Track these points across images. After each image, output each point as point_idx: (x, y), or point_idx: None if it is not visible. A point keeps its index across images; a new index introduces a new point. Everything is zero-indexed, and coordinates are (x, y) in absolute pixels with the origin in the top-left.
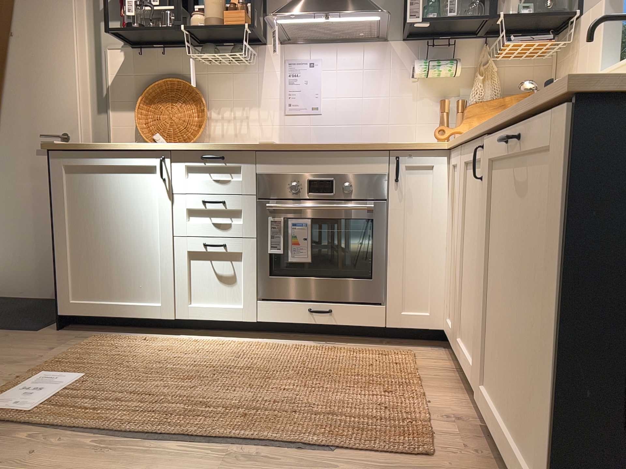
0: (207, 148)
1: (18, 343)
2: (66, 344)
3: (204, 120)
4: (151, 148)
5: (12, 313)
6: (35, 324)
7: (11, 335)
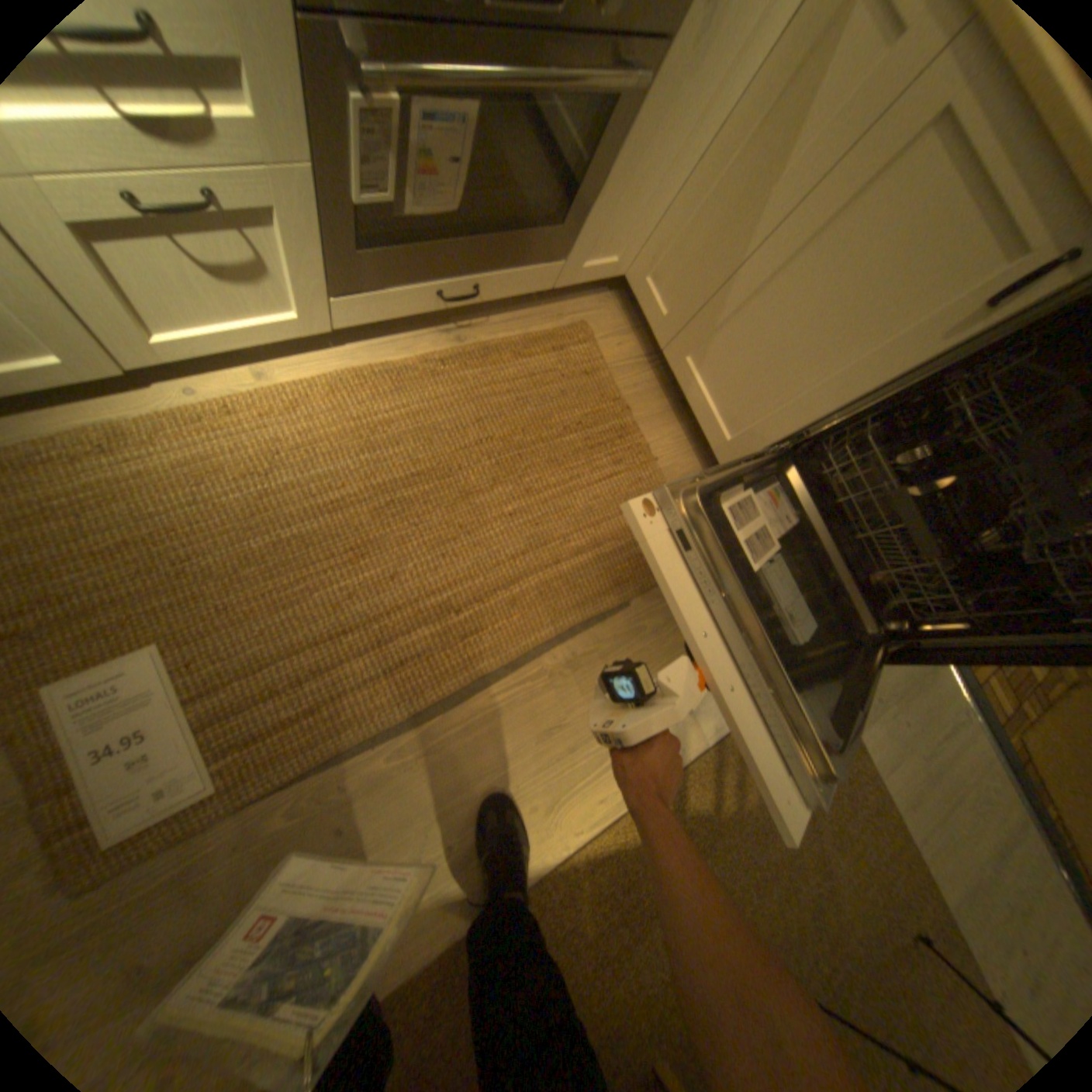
0: None
1: None
2: None
3: None
4: None
5: None
6: None
7: None
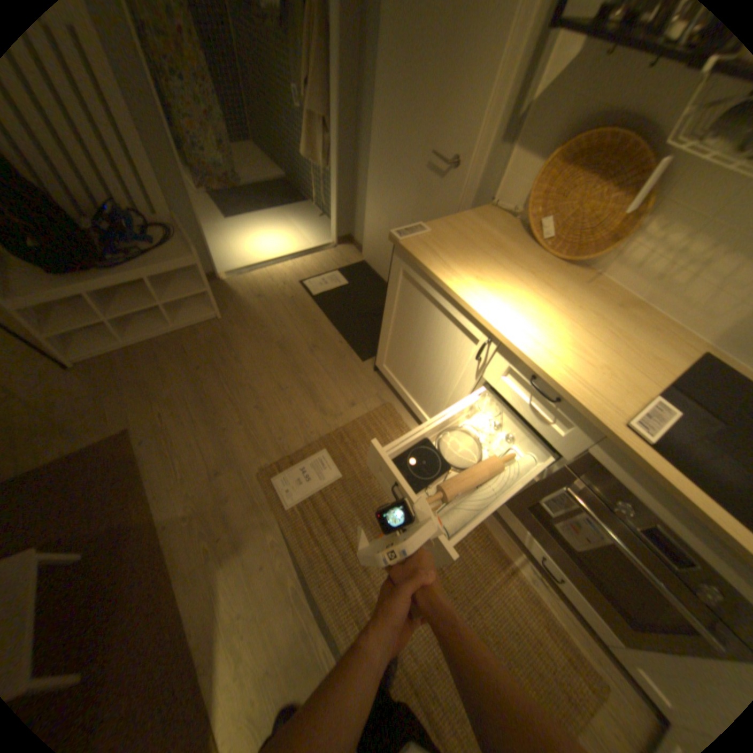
0: (546, 379)
1: (343, 376)
2: (365, 401)
3: (626, 238)
4: (482, 321)
5: (367, 314)
6: (368, 347)
7: (347, 356)
